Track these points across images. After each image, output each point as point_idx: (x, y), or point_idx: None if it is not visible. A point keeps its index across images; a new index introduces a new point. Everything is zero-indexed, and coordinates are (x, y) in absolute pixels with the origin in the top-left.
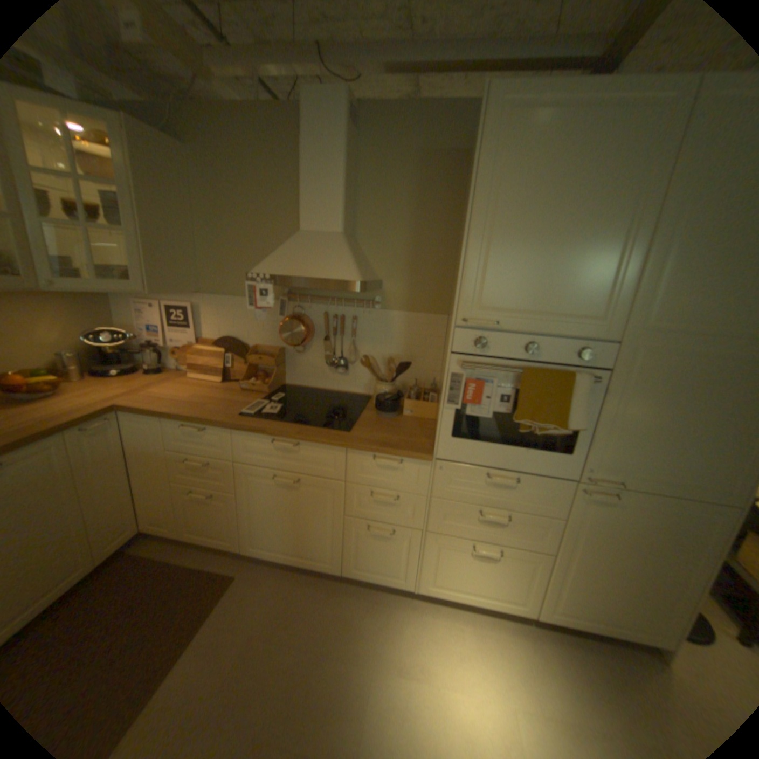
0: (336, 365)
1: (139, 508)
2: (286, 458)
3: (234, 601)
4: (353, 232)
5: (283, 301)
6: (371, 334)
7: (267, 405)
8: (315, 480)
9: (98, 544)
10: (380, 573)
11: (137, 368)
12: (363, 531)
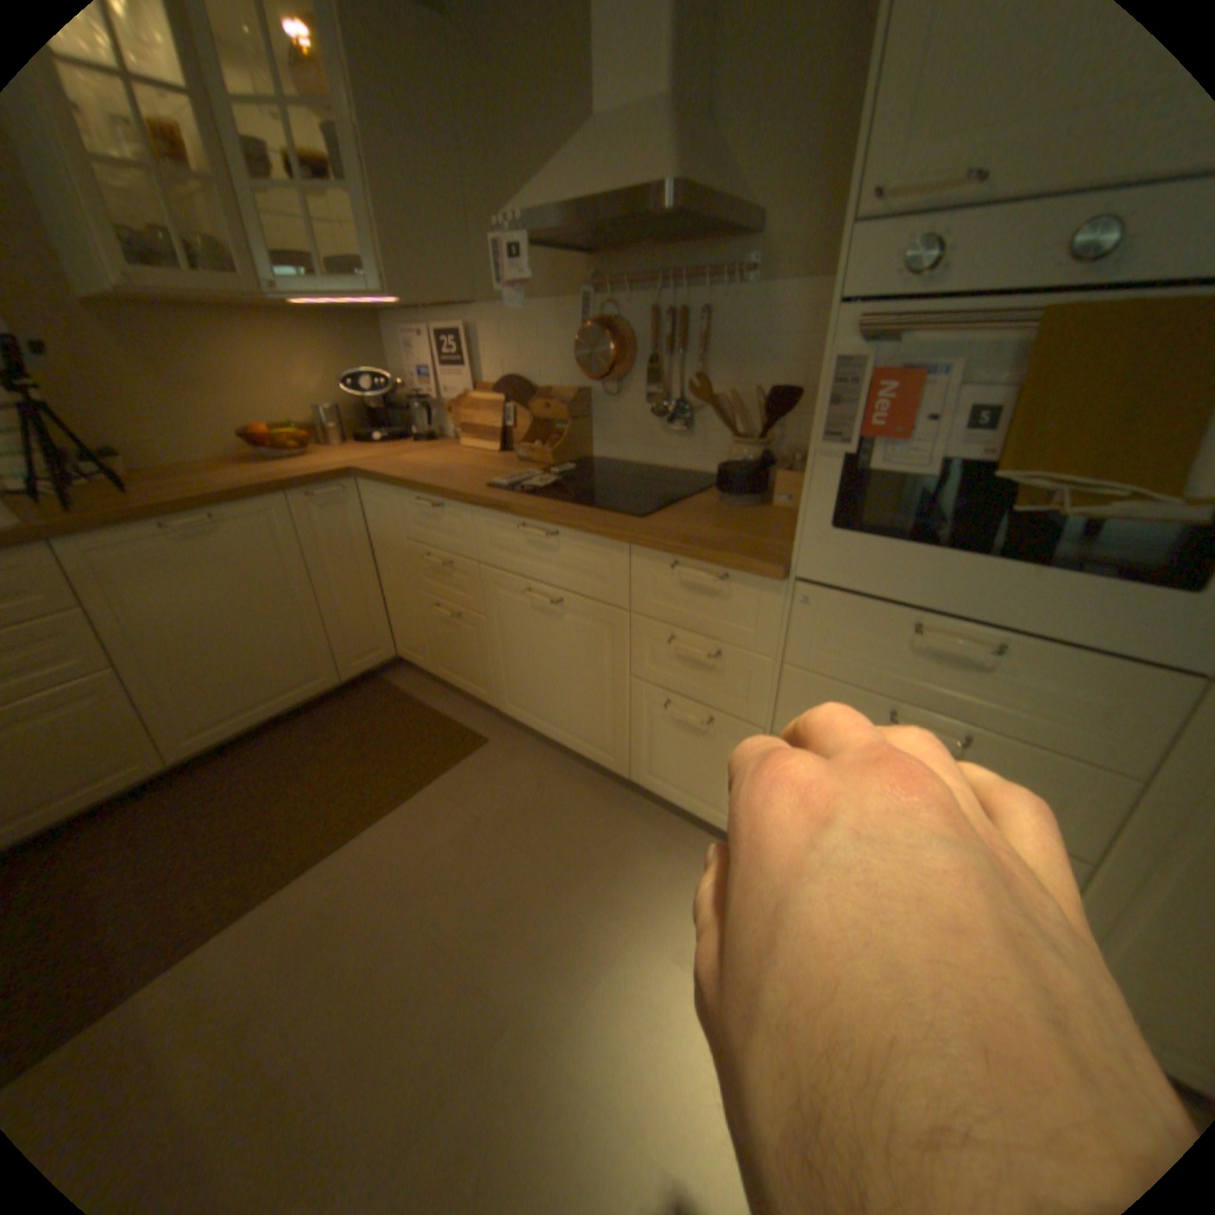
0: (673, 418)
1: (392, 622)
2: (542, 559)
3: (475, 768)
4: (710, 101)
5: (586, 294)
6: (737, 341)
7: (537, 476)
8: (584, 604)
9: (340, 652)
10: (688, 792)
11: (411, 434)
12: (659, 709)
